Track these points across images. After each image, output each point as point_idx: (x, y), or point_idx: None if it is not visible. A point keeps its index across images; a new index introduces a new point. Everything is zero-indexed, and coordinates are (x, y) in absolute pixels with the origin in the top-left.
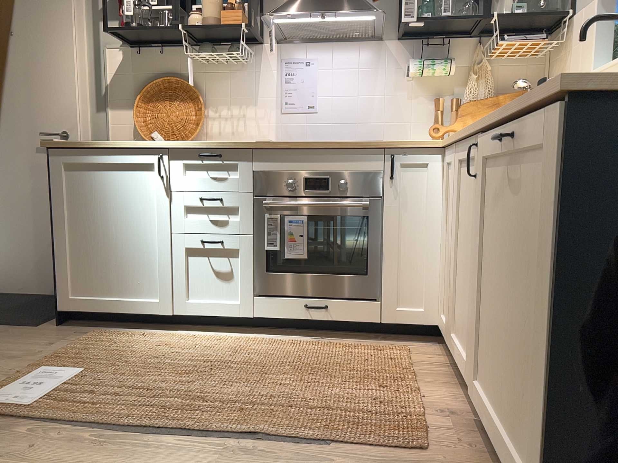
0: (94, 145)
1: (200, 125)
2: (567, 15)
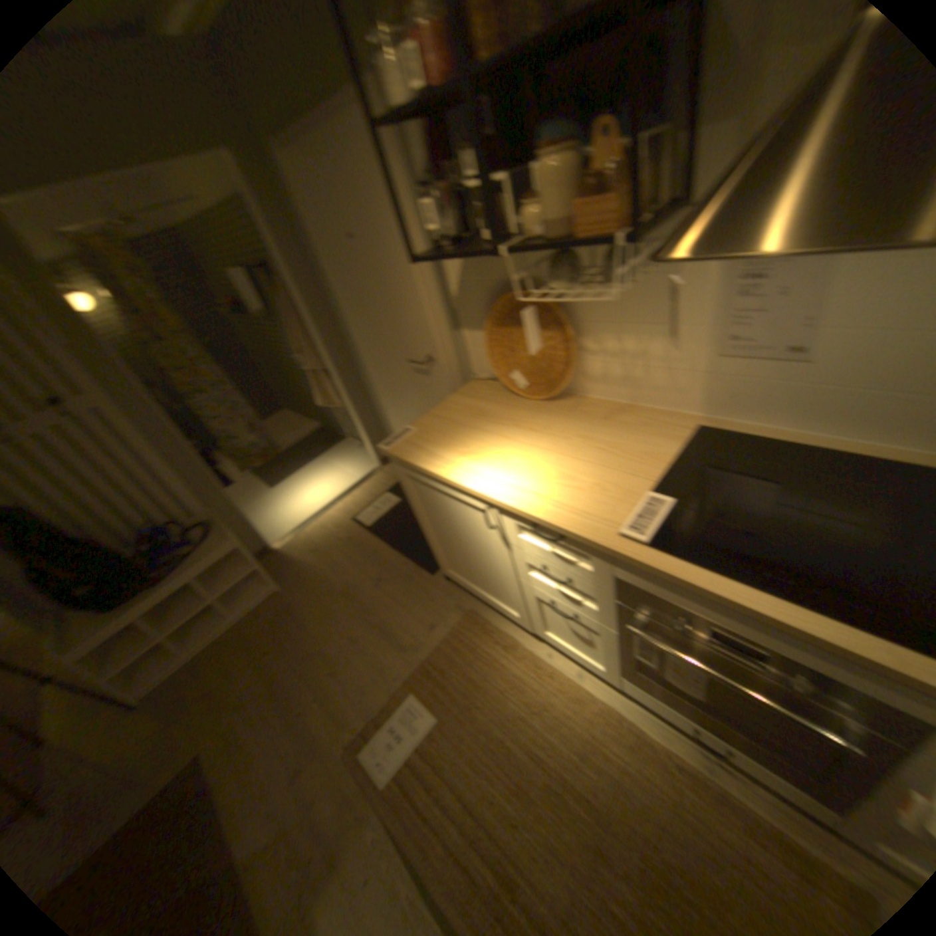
0: (416, 469)
1: (567, 371)
2: None
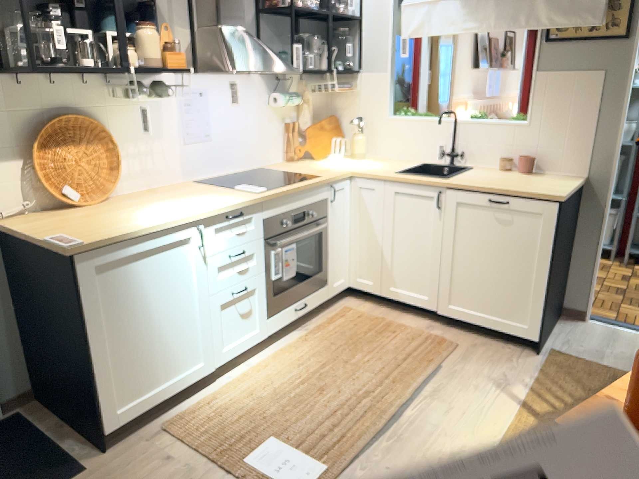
0: (133, 235)
1: (121, 170)
2: (360, 71)
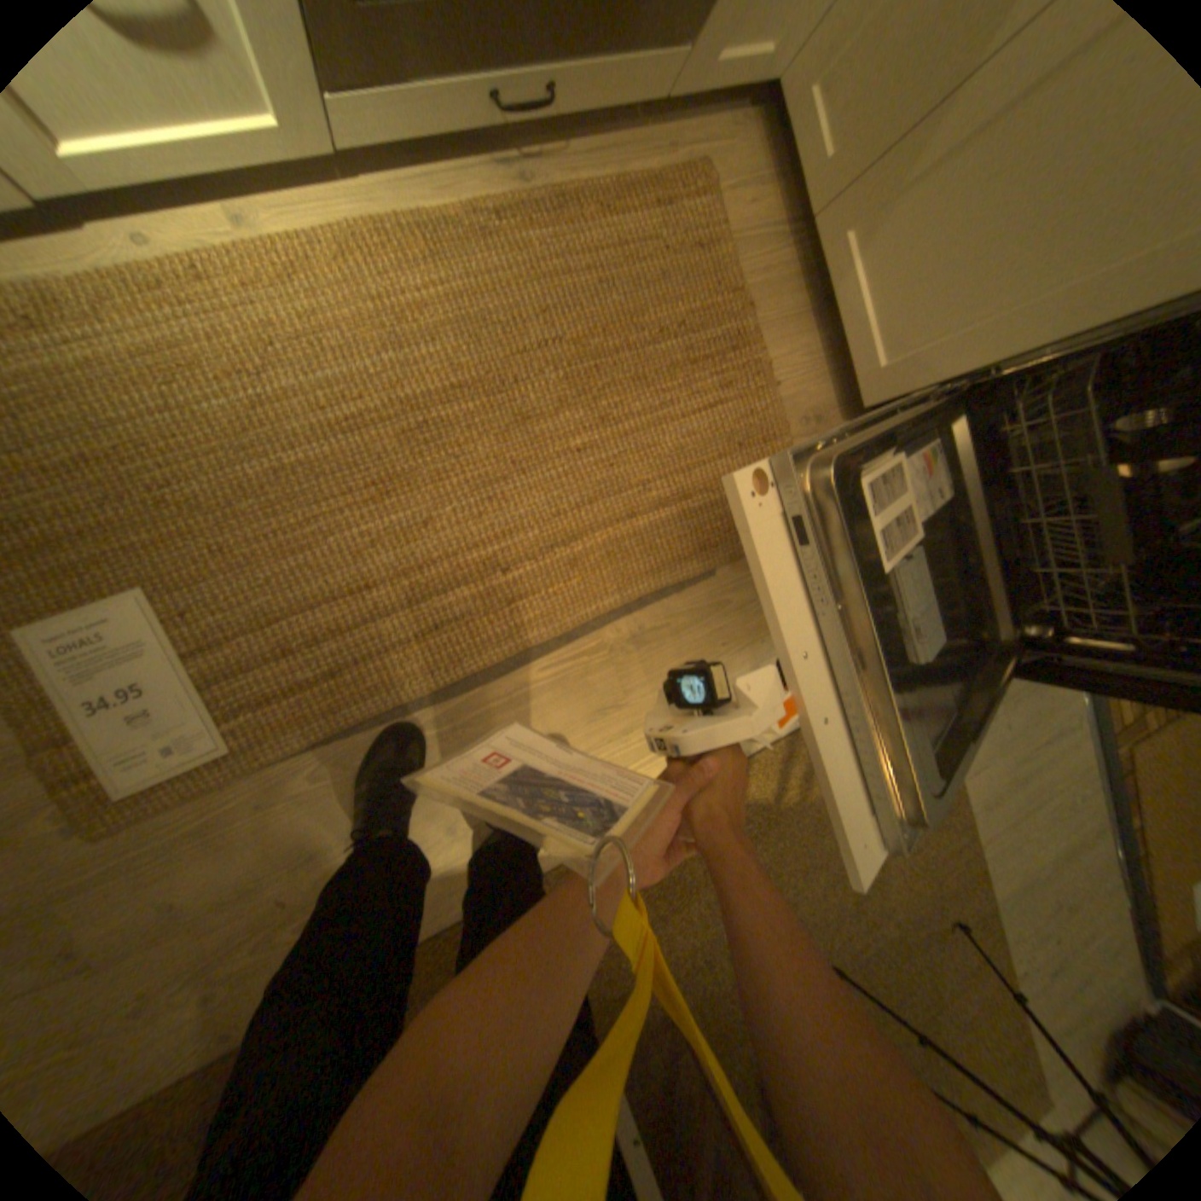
0: None
1: None
2: None
